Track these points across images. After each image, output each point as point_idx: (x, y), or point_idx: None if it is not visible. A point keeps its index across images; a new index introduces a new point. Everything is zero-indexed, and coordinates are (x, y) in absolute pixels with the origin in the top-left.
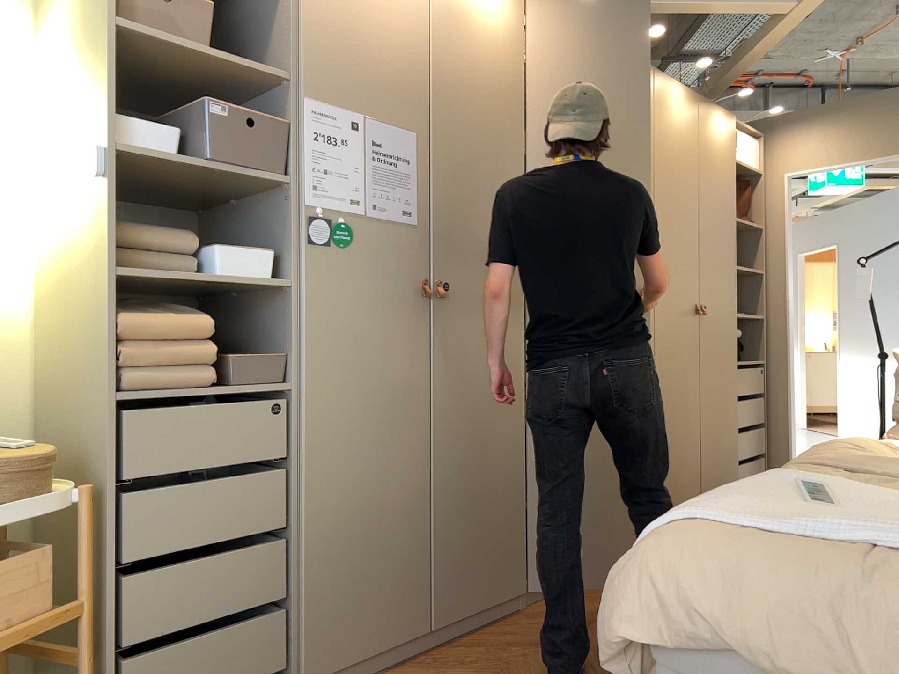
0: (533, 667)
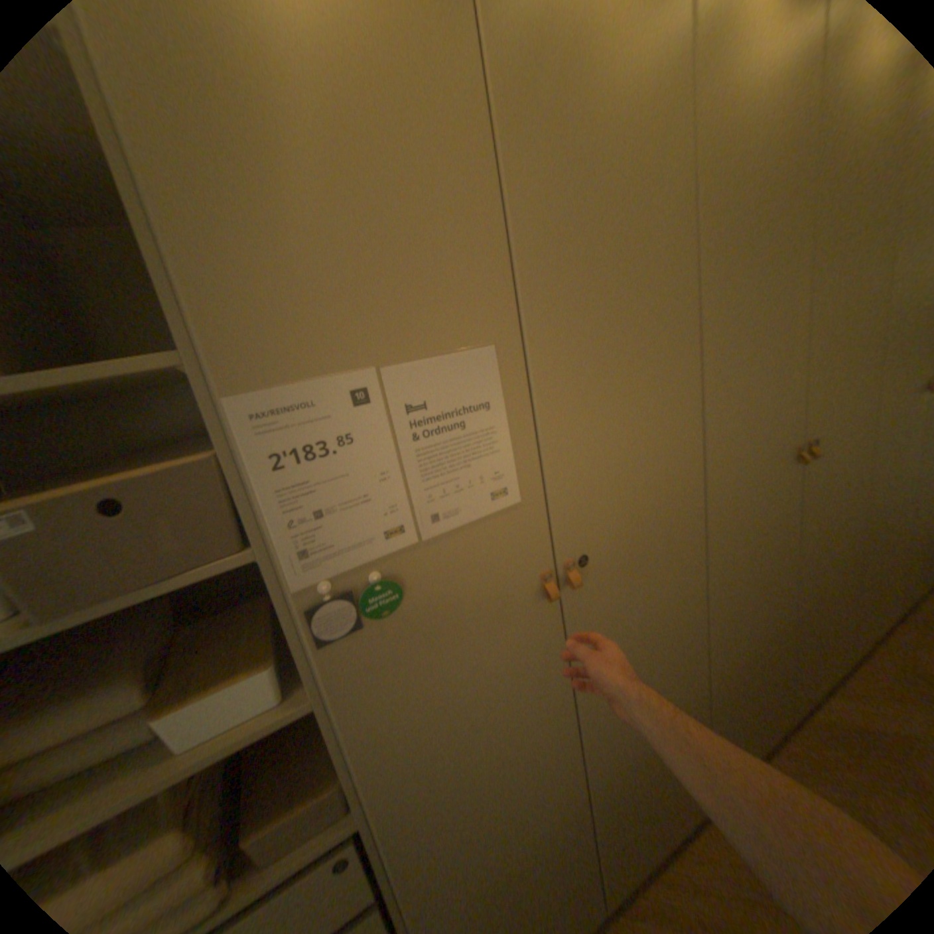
0: None
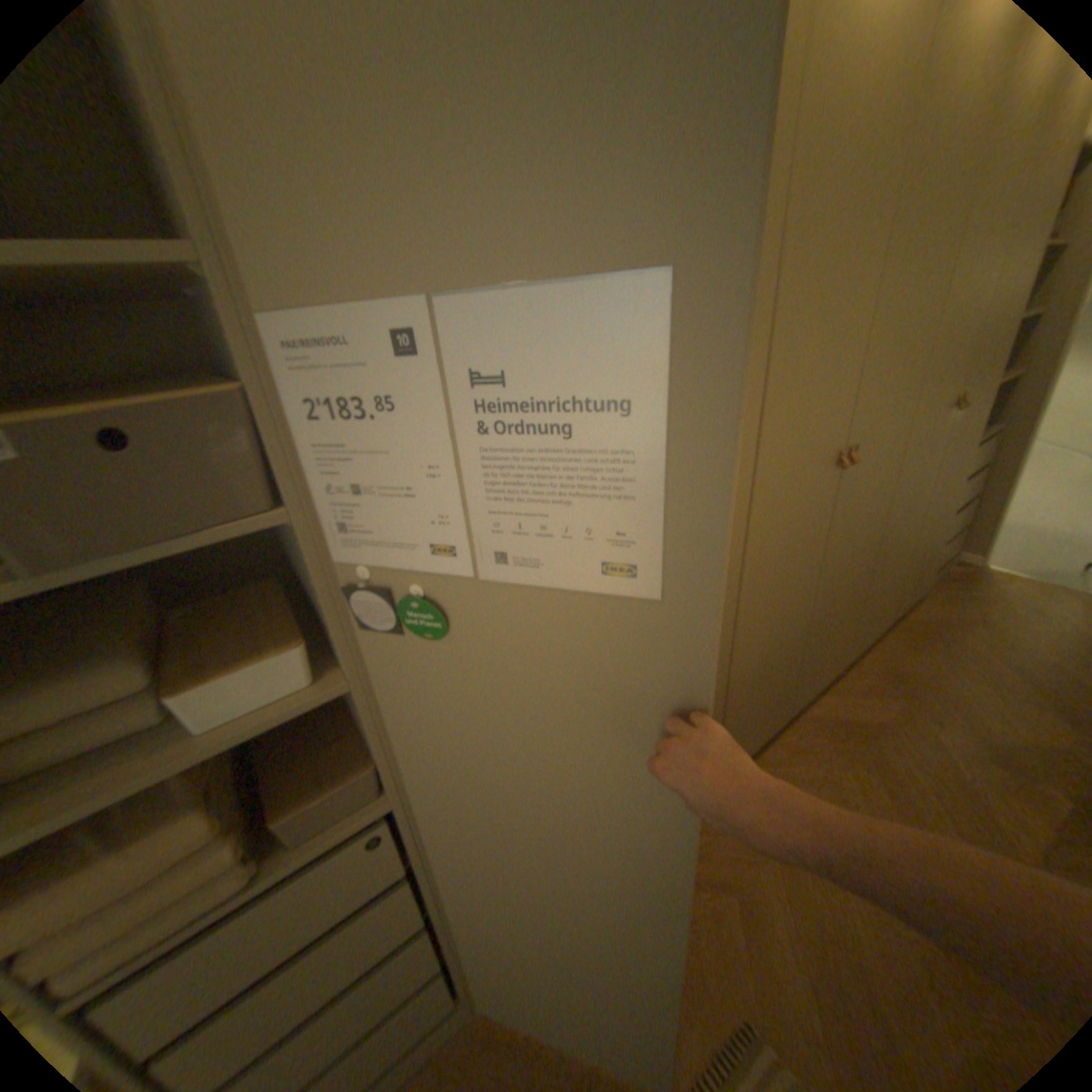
0: (725, 942)
